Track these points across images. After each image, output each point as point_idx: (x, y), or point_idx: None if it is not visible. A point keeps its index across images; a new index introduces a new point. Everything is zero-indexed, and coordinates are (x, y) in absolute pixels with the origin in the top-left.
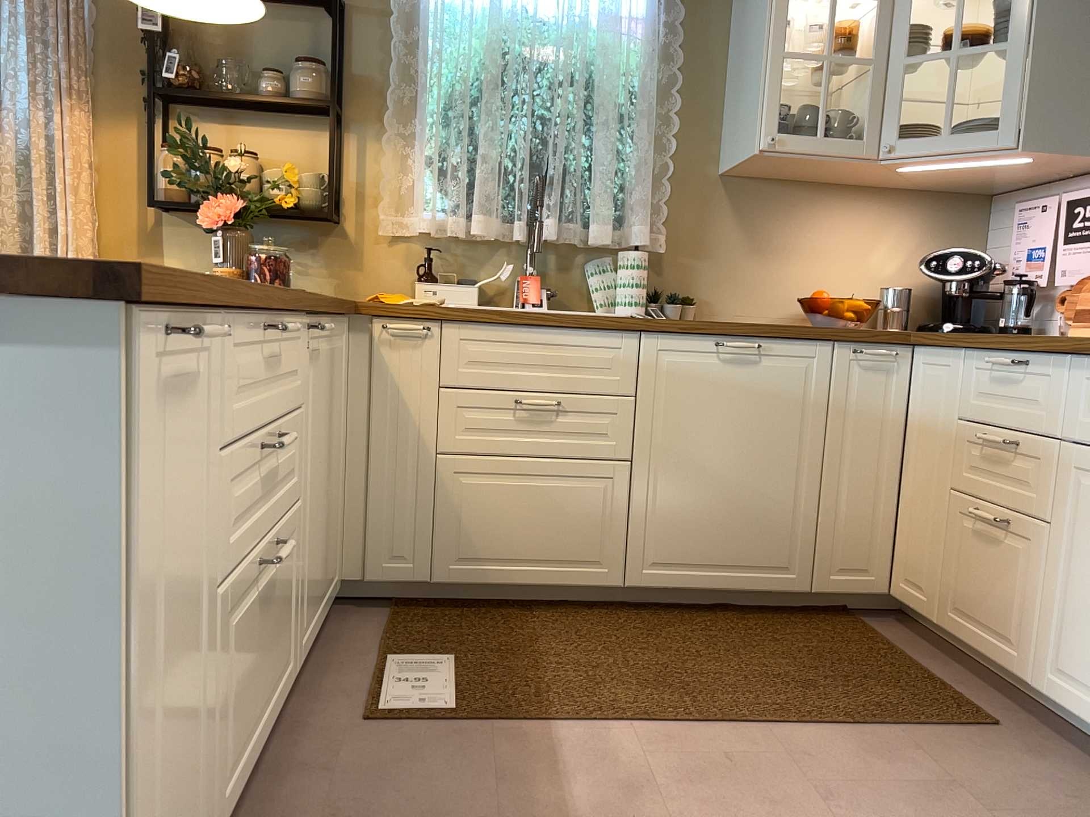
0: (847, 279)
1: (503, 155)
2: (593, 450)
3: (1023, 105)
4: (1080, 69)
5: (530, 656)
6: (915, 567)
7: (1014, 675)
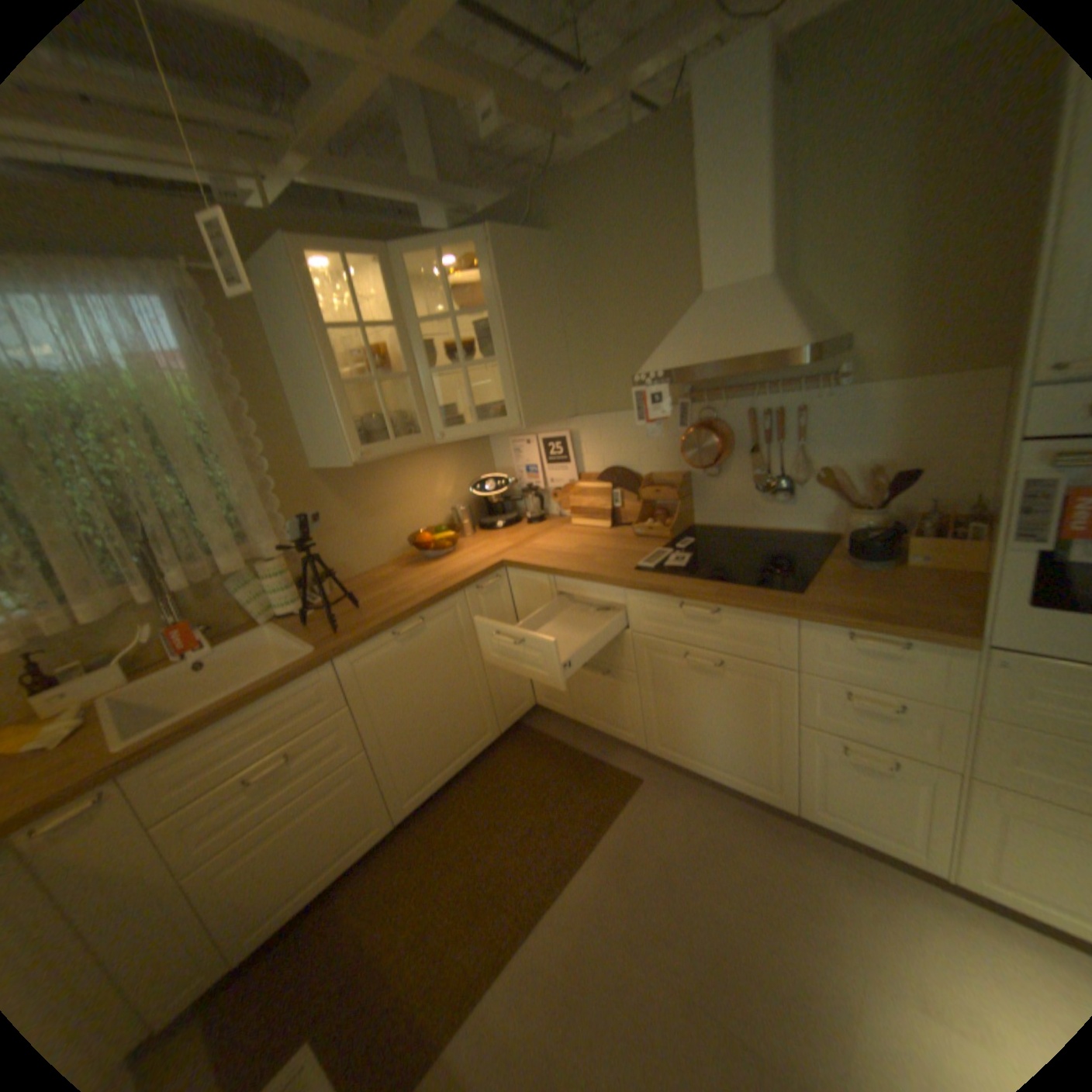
0: (426, 511)
1: (77, 537)
2: (332, 767)
3: (514, 398)
4: (536, 370)
5: (371, 969)
6: (549, 691)
7: (634, 745)
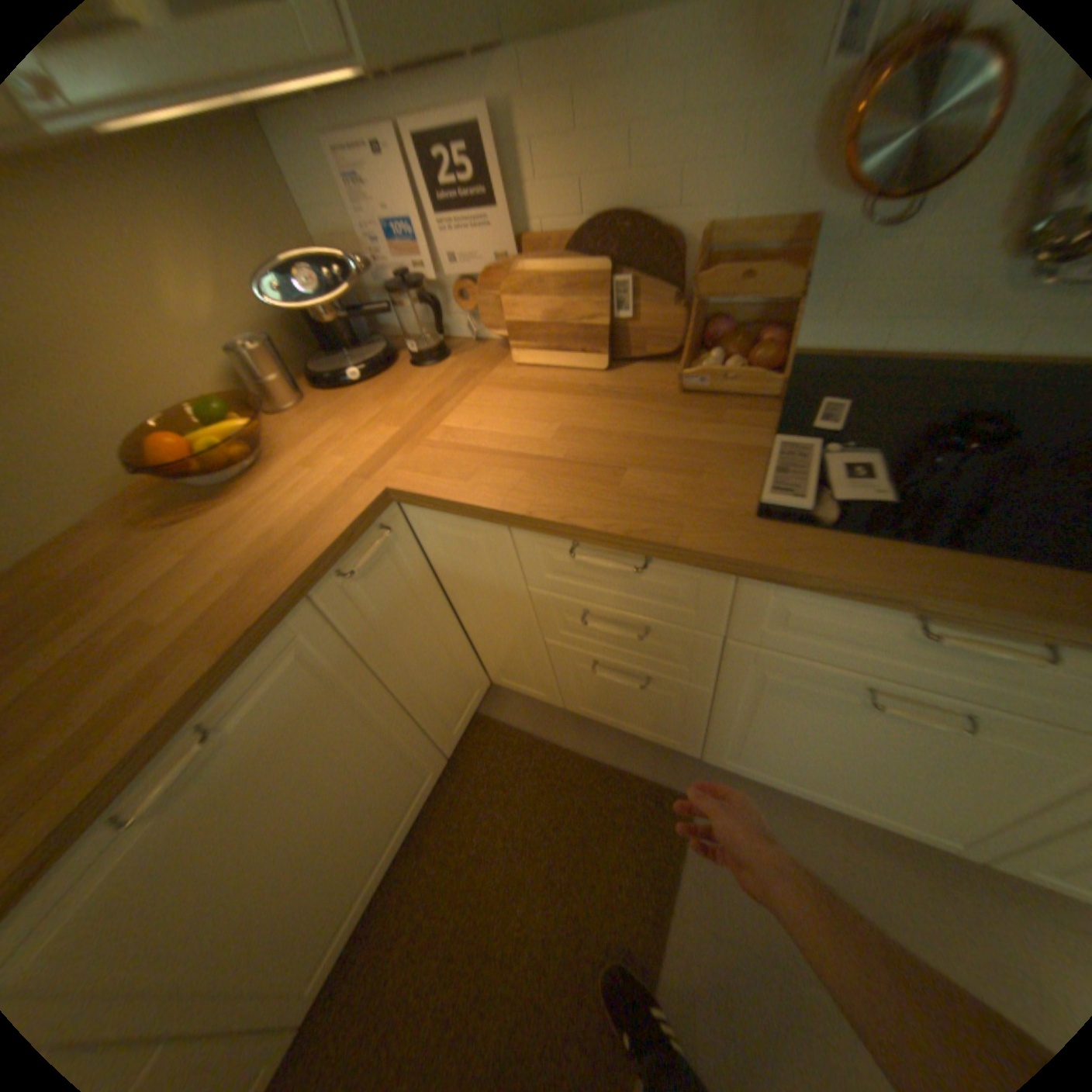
0: (158, 358)
1: None
2: None
3: None
4: None
5: None
6: (517, 674)
7: (676, 748)
